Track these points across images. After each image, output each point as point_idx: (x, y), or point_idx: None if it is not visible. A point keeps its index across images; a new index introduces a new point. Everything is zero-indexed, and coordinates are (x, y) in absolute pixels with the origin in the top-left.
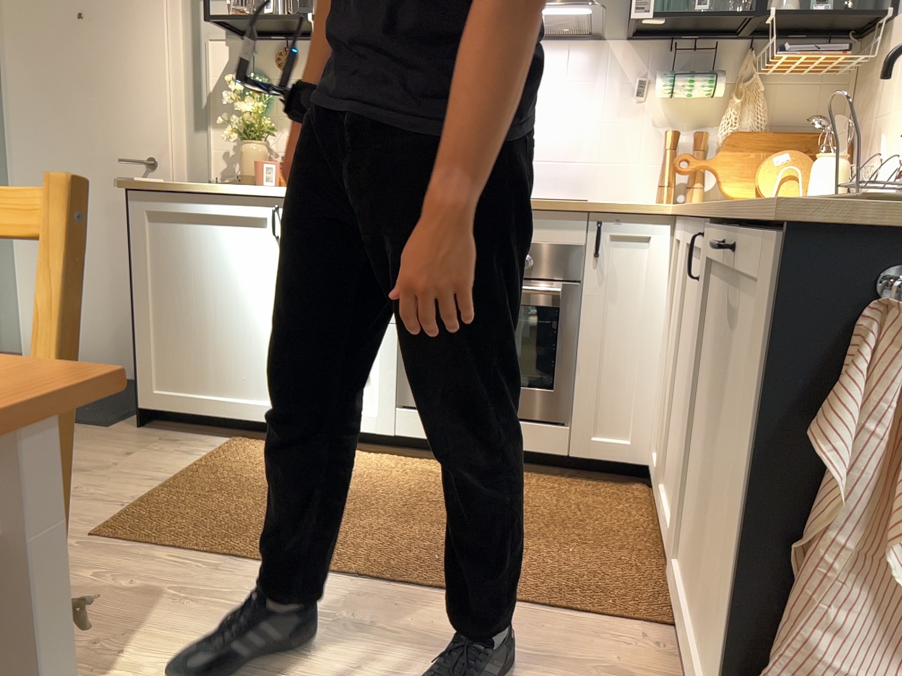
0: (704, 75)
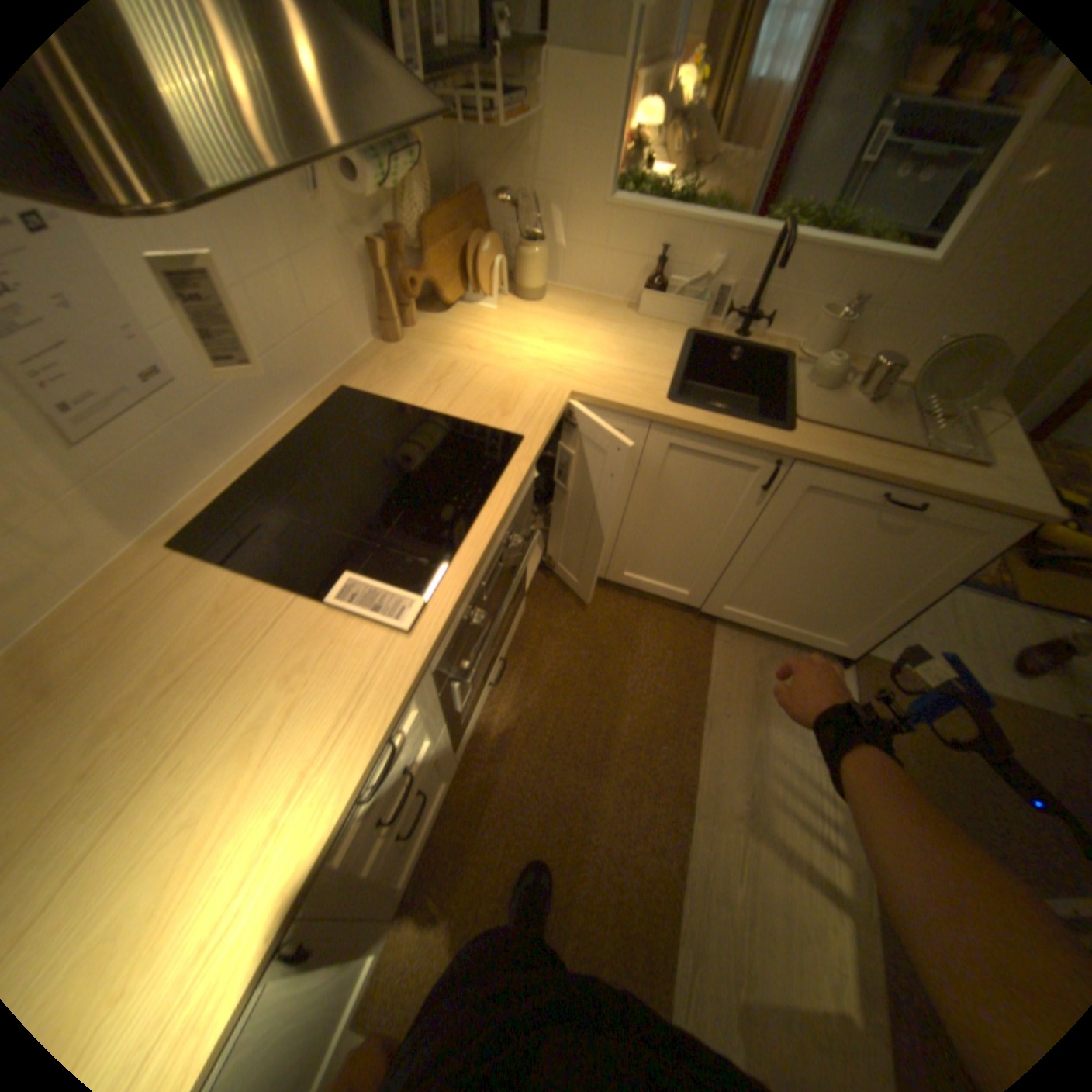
0: (399, 140)
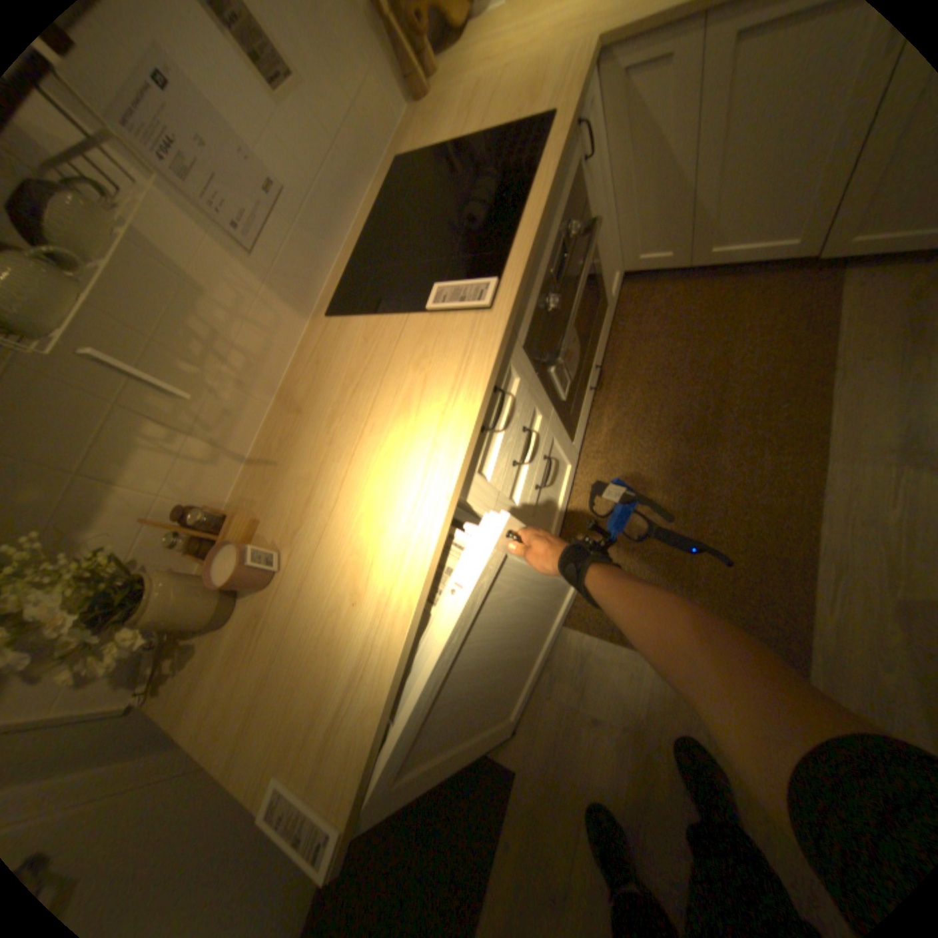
0: None
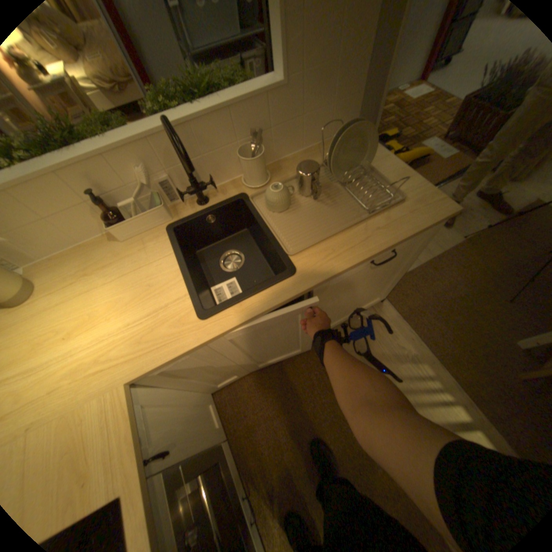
0: None
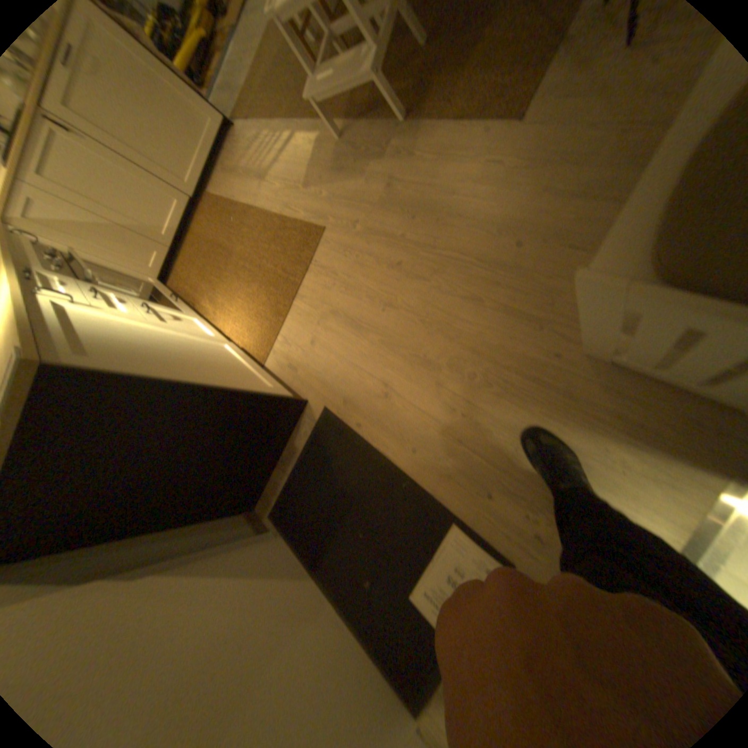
0: None
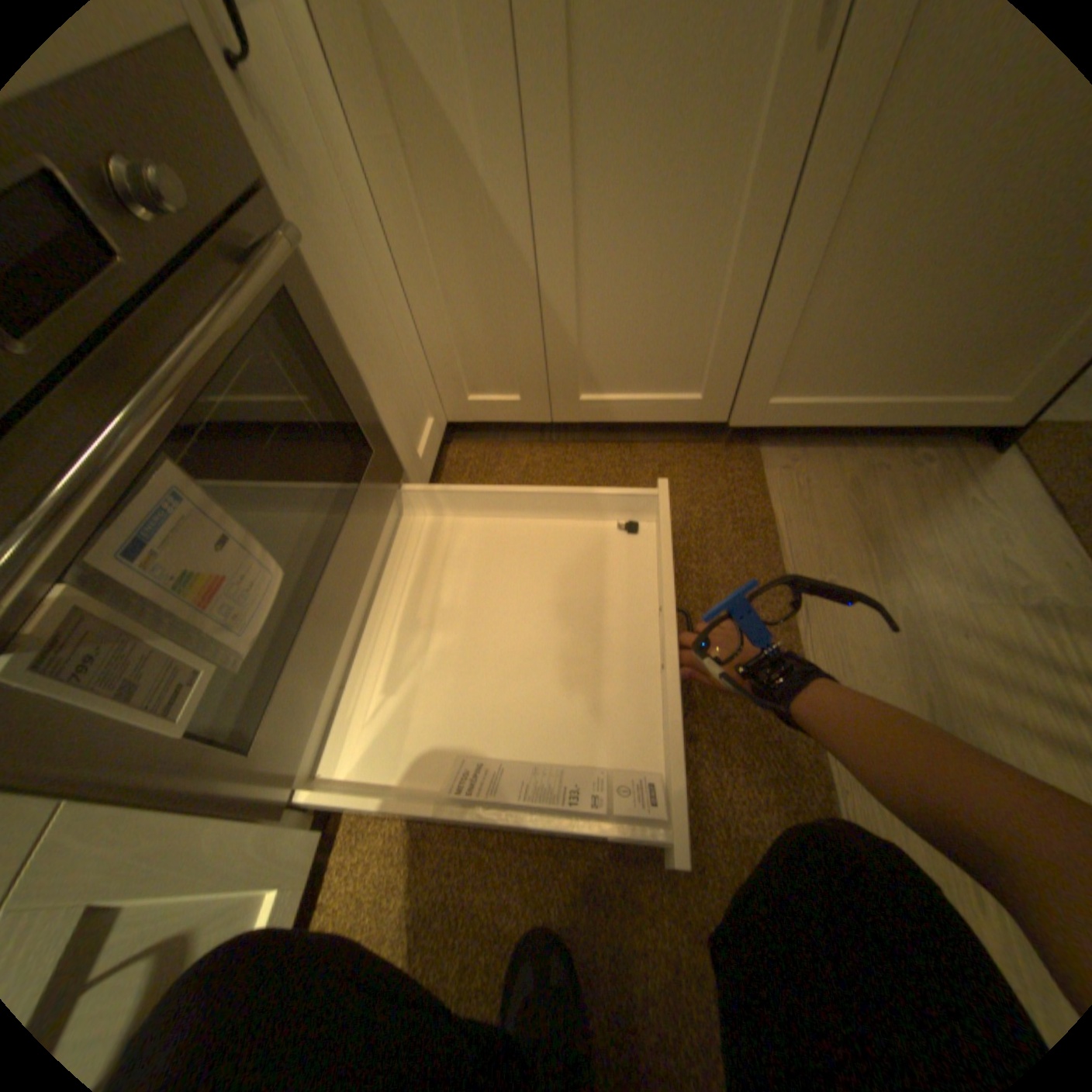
0: None
